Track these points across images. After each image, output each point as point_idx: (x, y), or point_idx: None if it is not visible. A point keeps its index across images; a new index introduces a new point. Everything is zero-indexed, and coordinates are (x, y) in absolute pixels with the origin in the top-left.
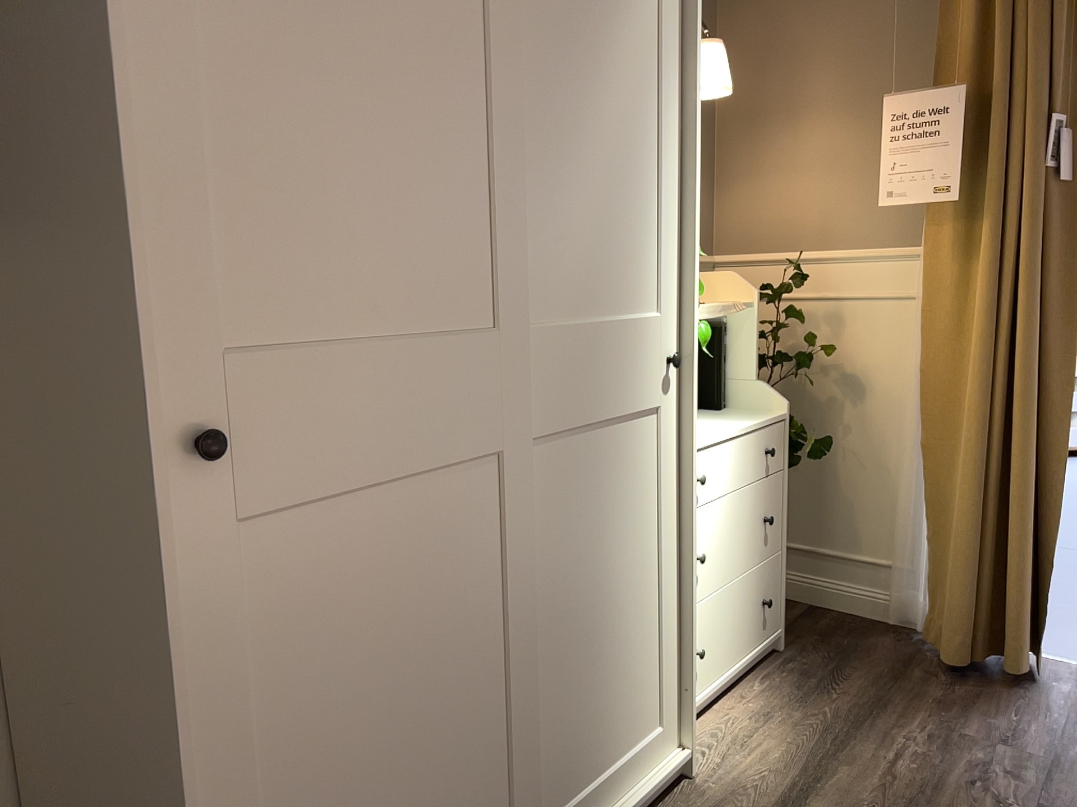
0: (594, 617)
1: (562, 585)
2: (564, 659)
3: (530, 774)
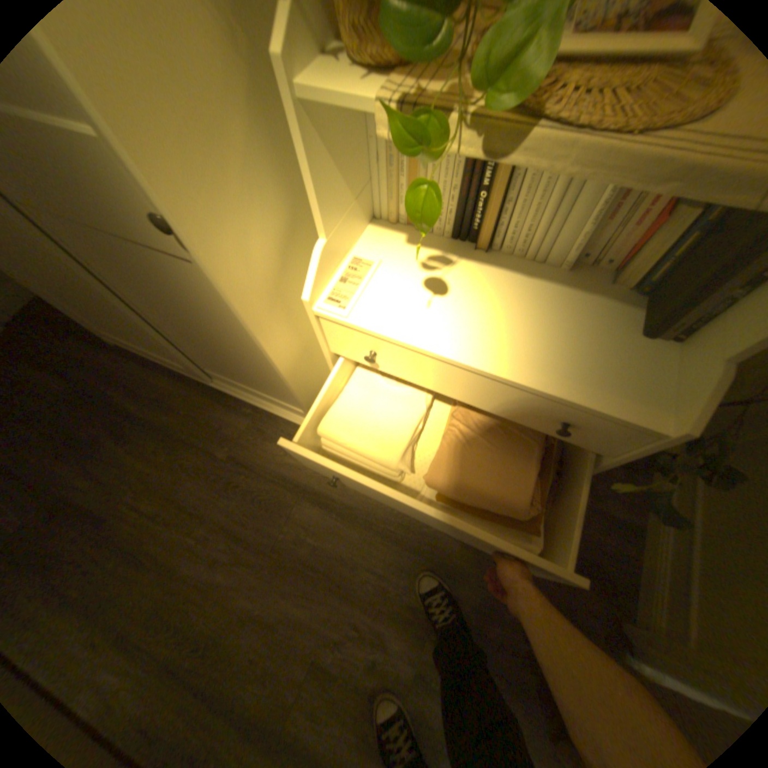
0: (204, 341)
1: (154, 309)
2: (186, 339)
3: (172, 356)
